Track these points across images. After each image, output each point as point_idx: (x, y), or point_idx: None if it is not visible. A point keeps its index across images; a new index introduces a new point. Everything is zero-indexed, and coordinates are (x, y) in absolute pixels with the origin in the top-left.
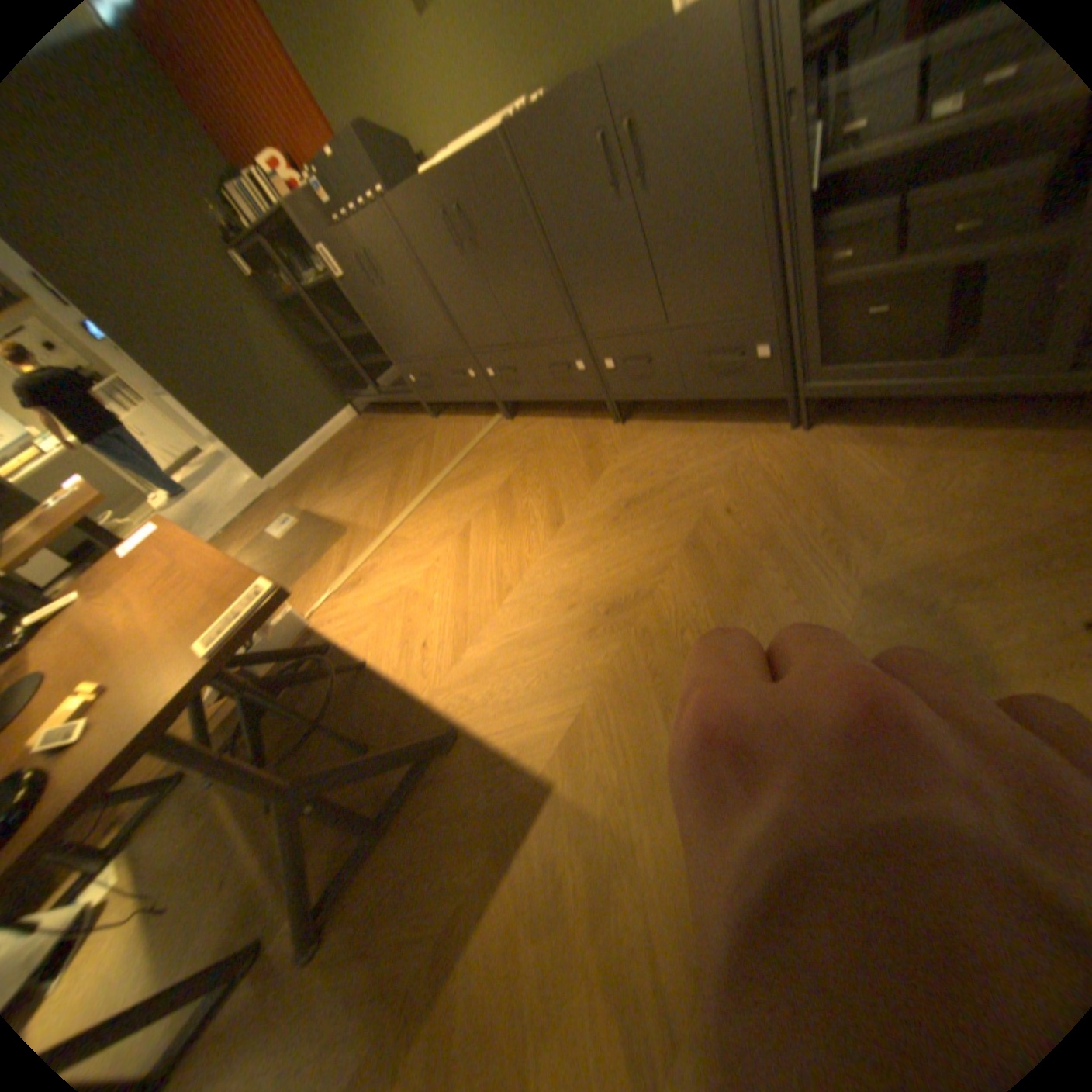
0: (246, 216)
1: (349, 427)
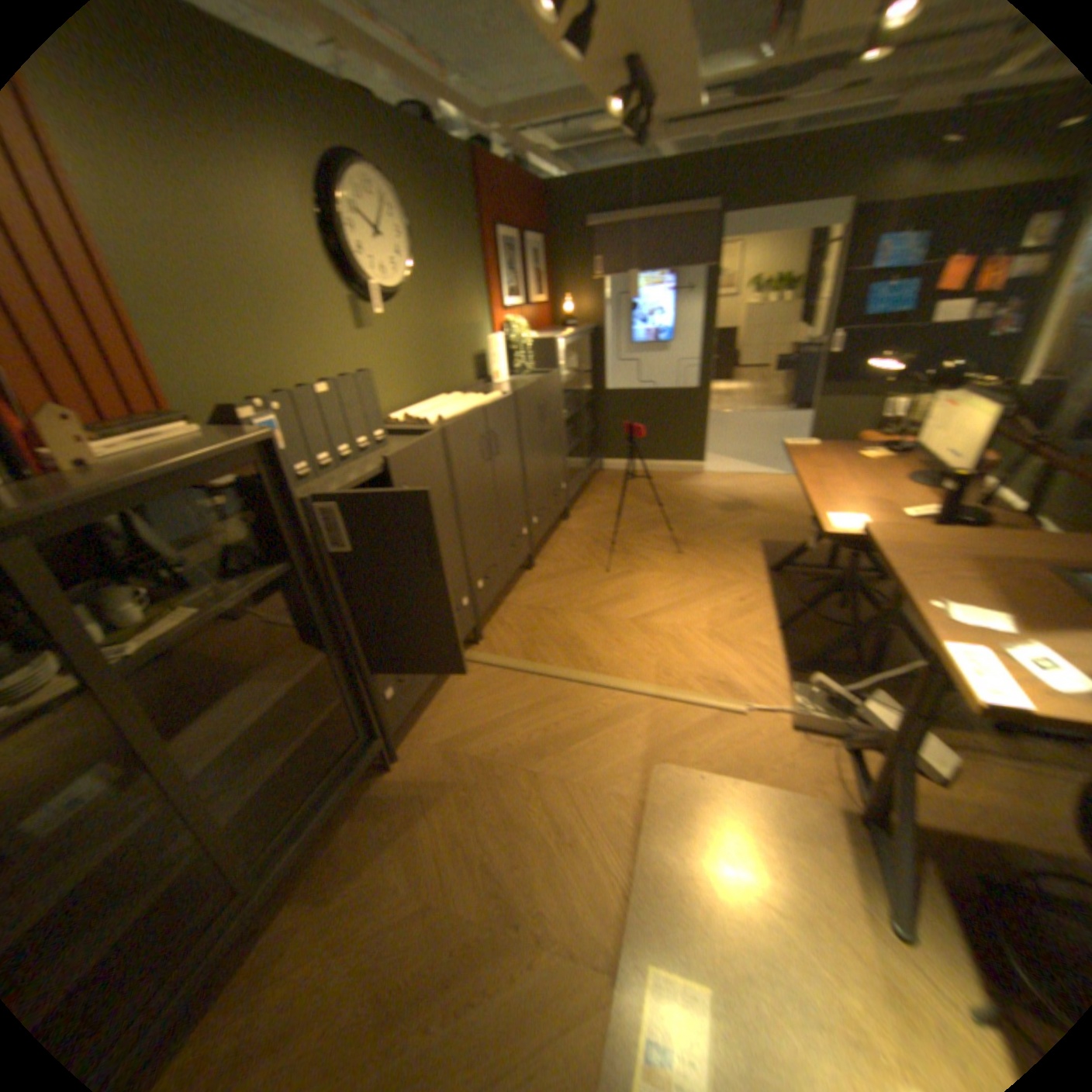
0: None
1: None
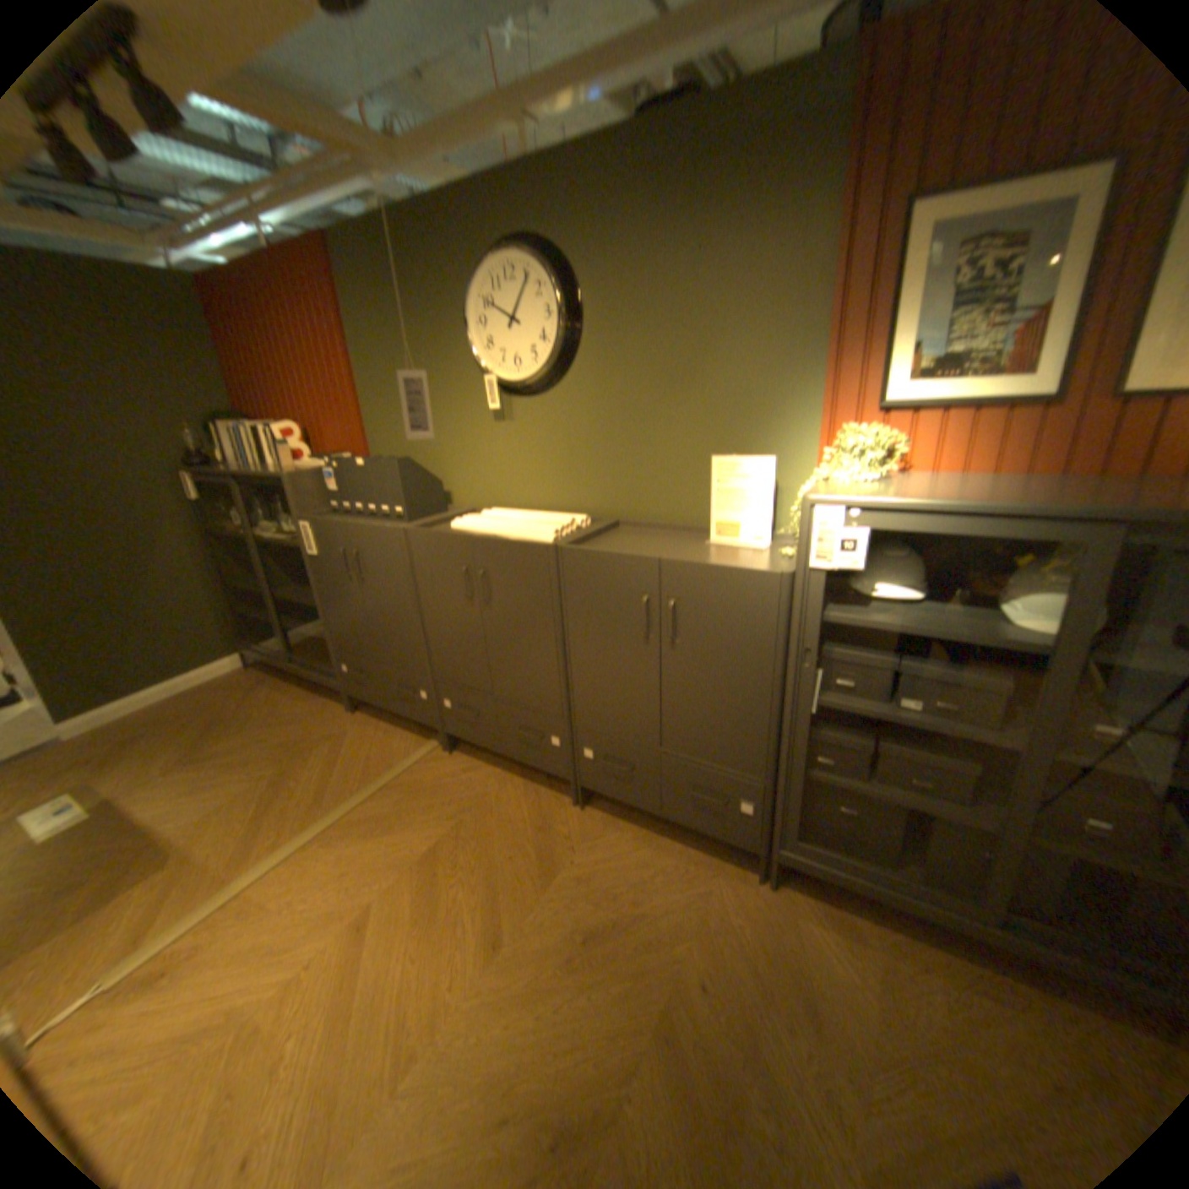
0: (225, 453)
1: (224, 682)
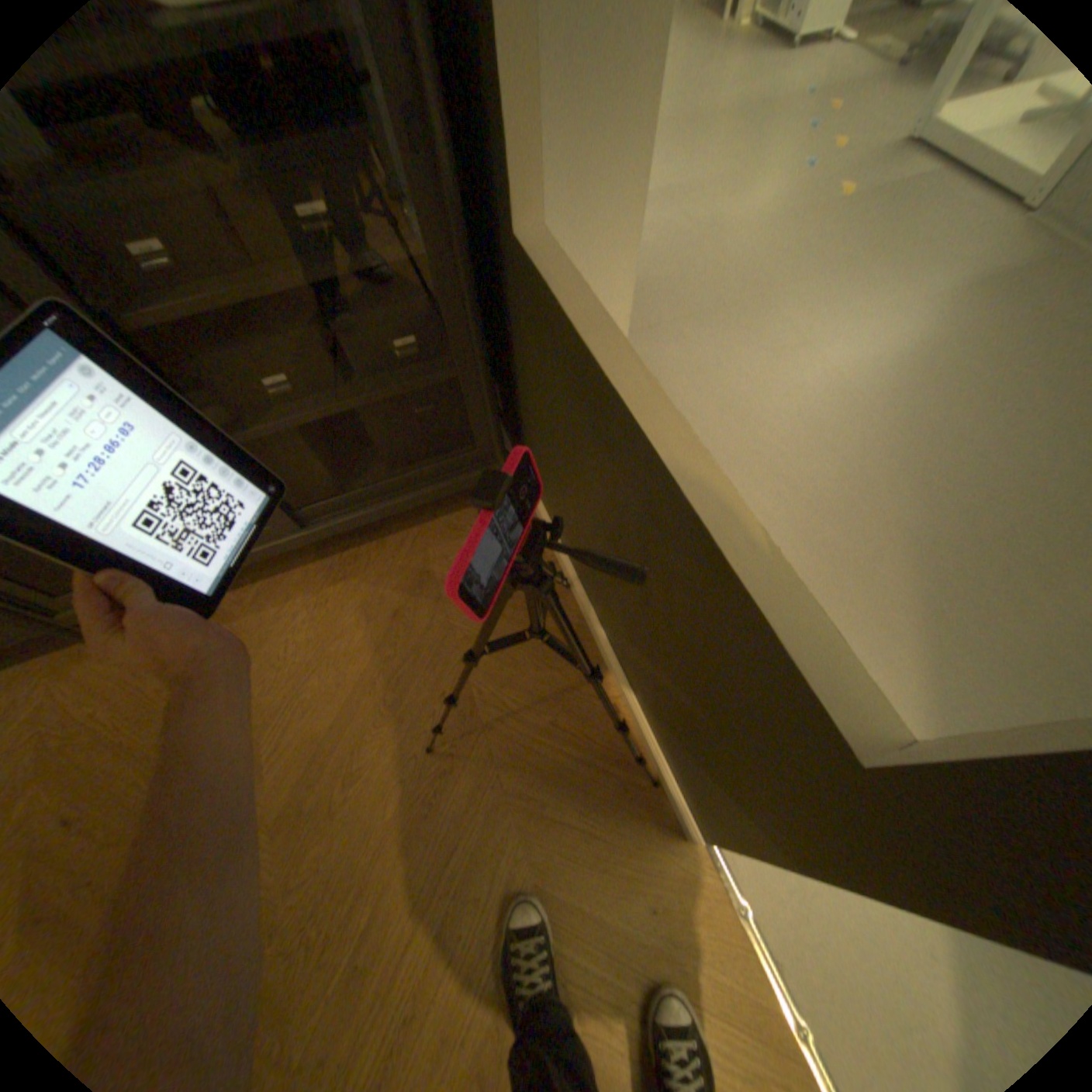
0: None
1: None
